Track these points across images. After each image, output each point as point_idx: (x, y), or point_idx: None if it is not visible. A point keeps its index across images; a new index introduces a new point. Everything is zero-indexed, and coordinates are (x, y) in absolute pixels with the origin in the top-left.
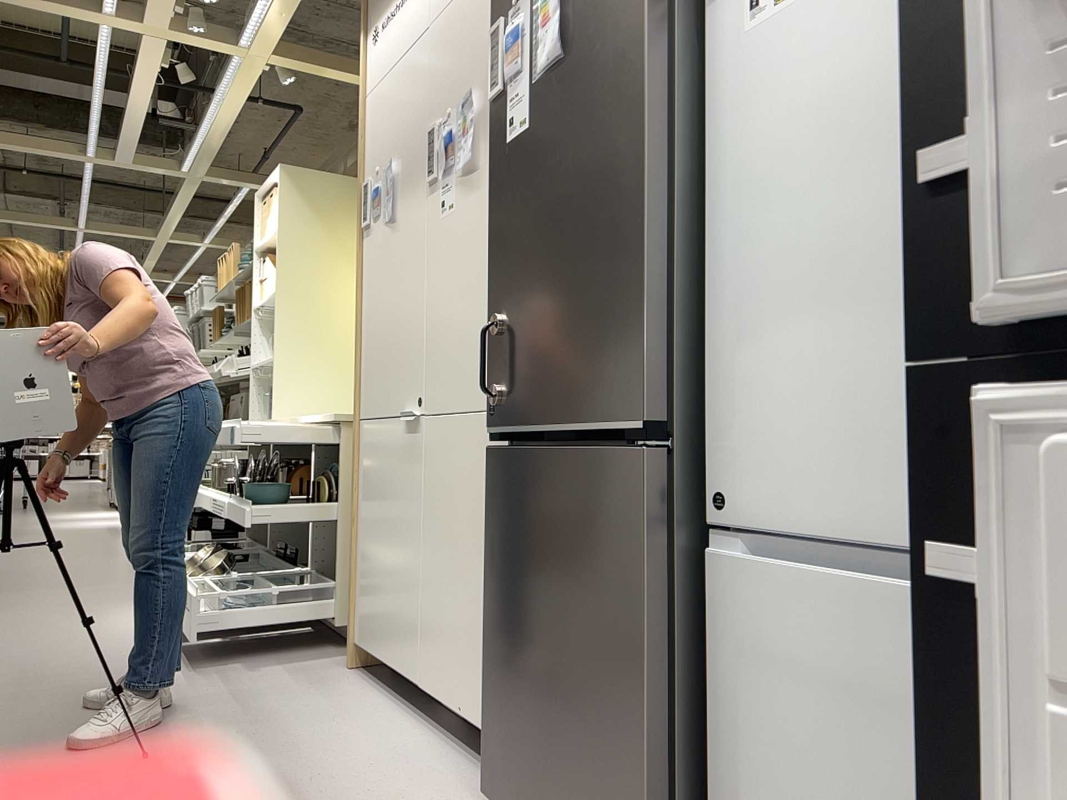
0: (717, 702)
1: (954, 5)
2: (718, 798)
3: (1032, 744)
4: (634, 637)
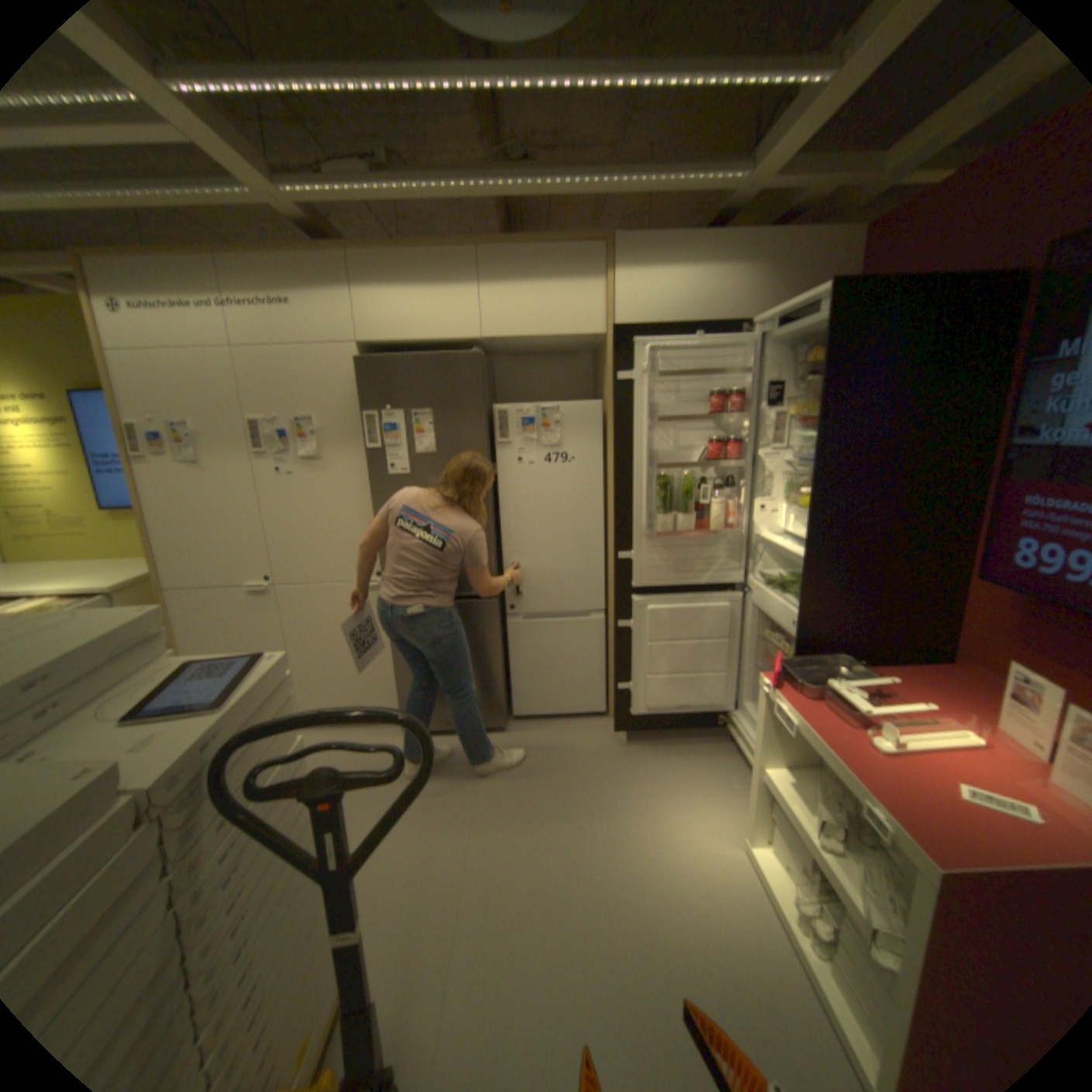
0: (511, 659)
1: (620, 526)
2: (512, 683)
3: (635, 646)
4: (494, 652)
